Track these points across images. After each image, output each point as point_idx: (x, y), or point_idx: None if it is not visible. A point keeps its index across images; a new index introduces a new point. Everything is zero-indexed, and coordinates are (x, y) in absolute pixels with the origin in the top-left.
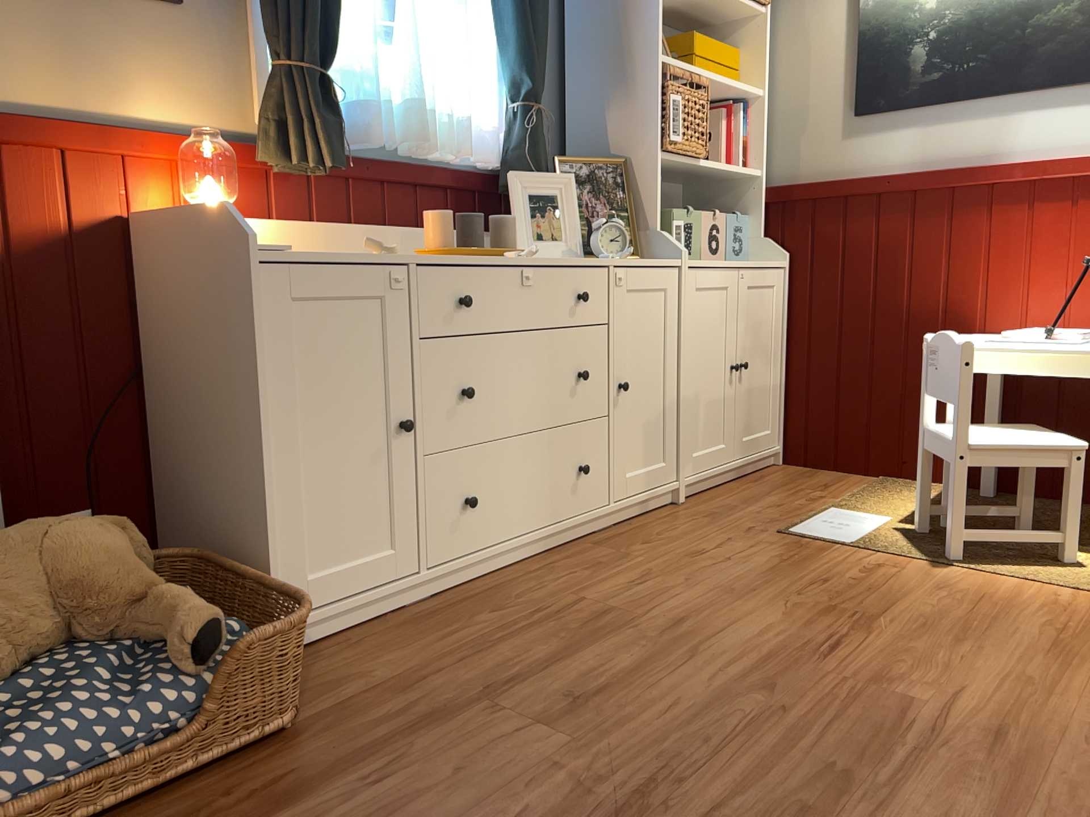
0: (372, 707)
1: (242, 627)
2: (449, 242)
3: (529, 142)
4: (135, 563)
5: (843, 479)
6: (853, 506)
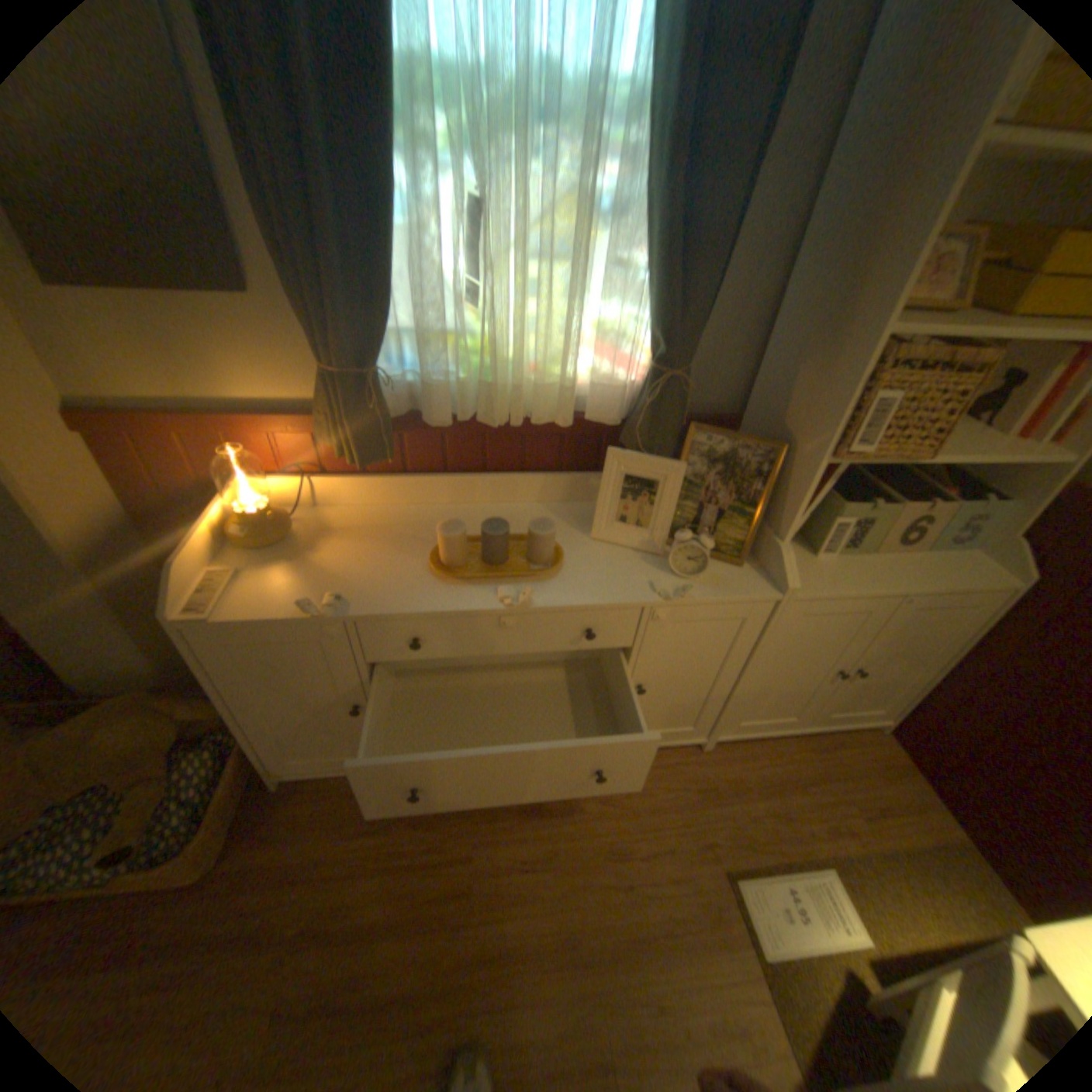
0: (249, 892)
1: (188, 820)
2: (457, 559)
3: (647, 416)
4: (165, 744)
5: (922, 815)
6: (859, 890)
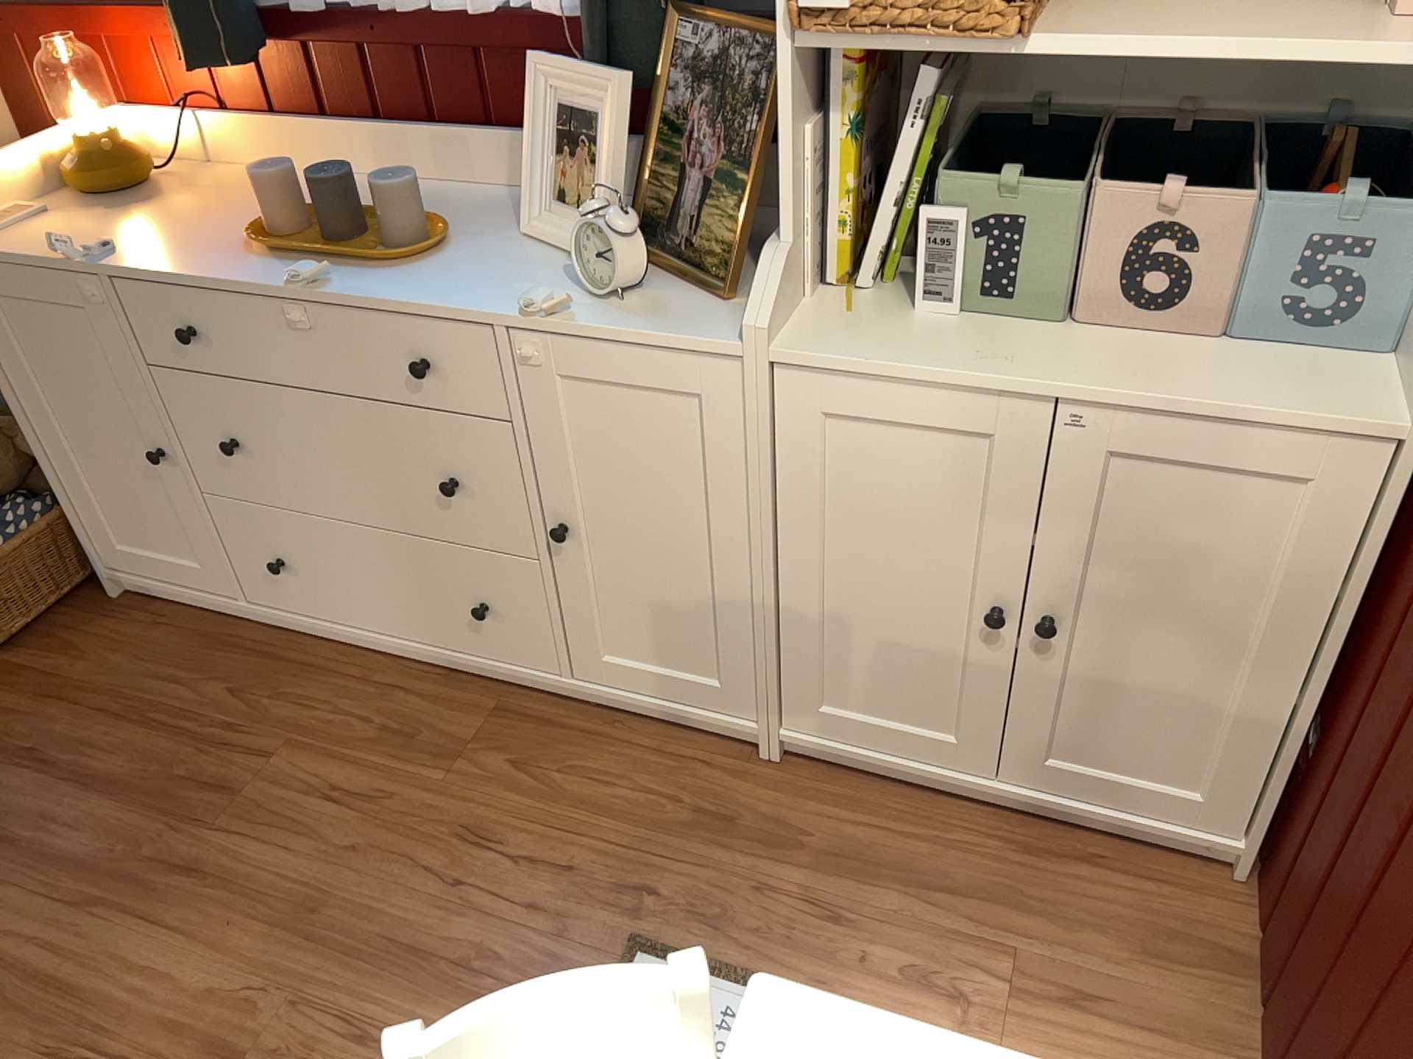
0: (16, 688)
1: None
2: (279, 219)
3: None
4: None
5: (1185, 1039)
6: None
